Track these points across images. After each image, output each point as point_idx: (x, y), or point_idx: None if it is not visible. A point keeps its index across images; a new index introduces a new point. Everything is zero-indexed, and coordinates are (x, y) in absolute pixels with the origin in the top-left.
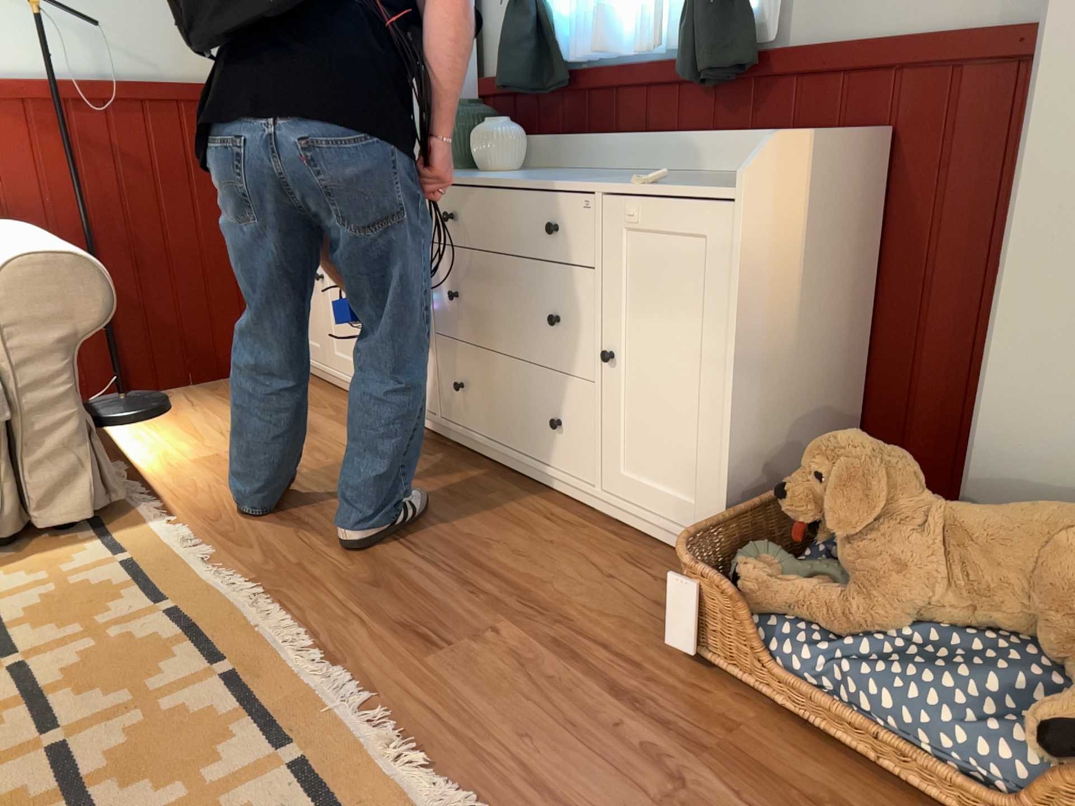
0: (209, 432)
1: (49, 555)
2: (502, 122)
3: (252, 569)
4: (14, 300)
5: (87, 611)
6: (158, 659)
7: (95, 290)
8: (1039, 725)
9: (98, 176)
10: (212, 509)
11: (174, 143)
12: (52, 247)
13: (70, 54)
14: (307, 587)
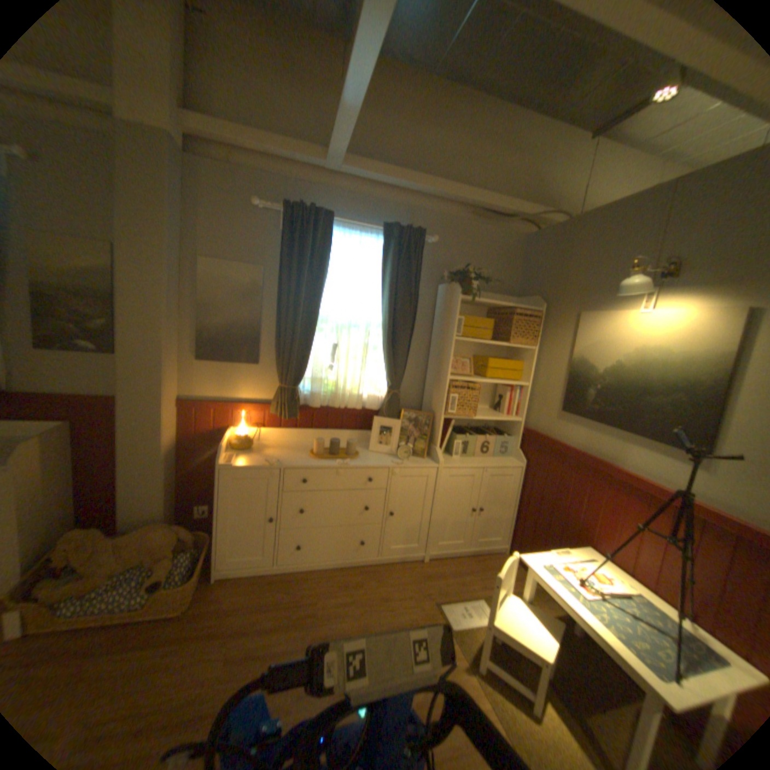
0: None
1: None
2: None
3: None
4: None
5: None
6: None
7: None
8: (144, 590)
9: None
10: None
11: None
12: None
13: None
14: None
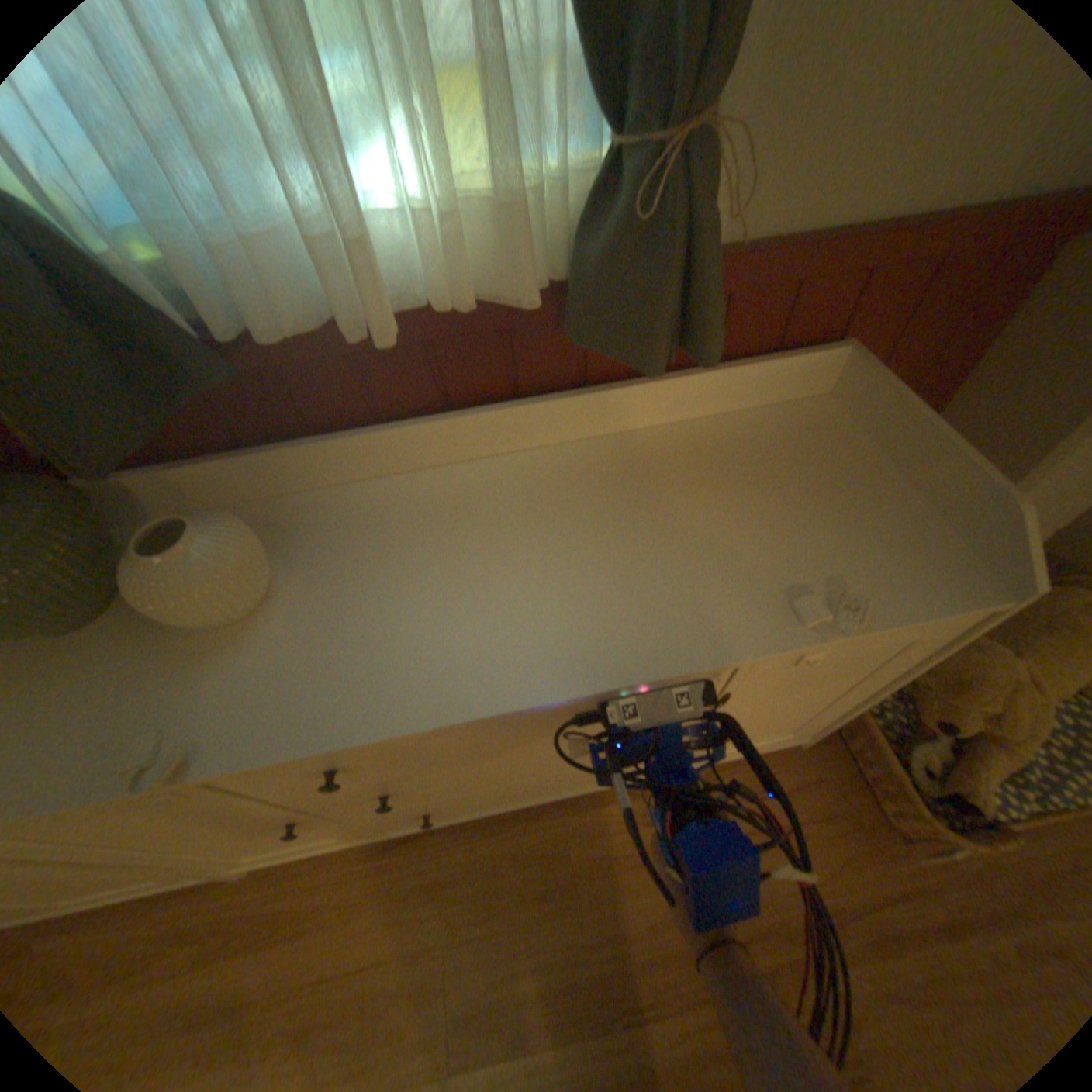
0: None
1: None
2: (185, 526)
3: None
4: None
5: None
6: None
7: None
8: None
9: None
10: None
11: None
12: None
13: None
14: None
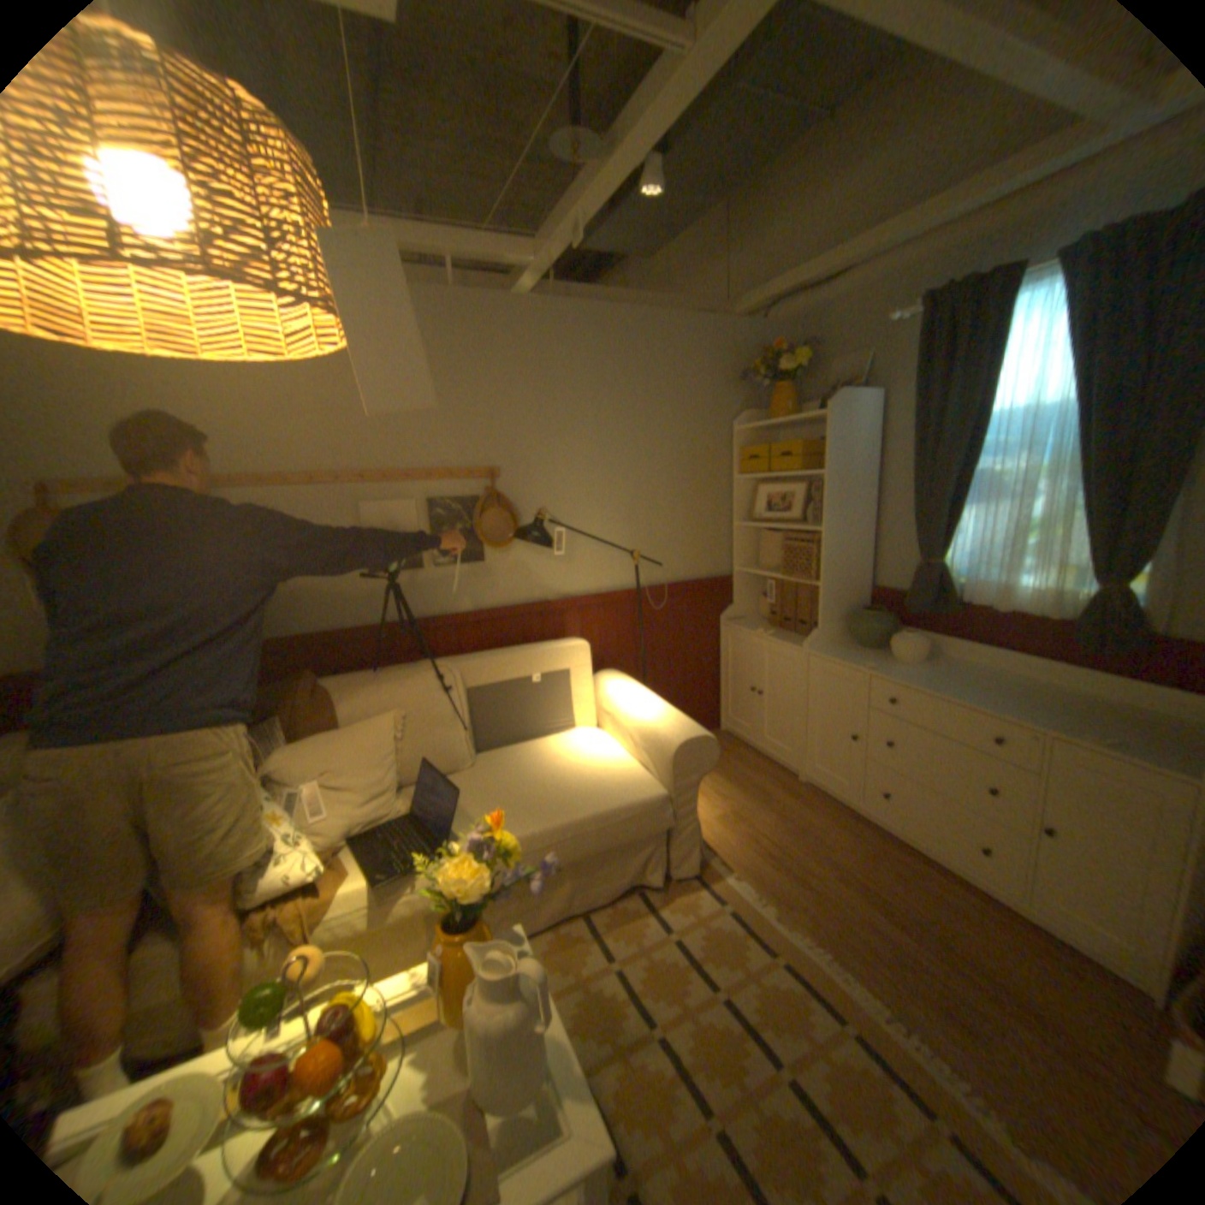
0: (708, 791)
1: (685, 901)
2: (916, 634)
3: (812, 934)
4: (681, 763)
5: (738, 959)
6: (807, 1015)
7: (713, 754)
8: None
9: (641, 634)
10: (753, 869)
11: (677, 612)
12: (691, 729)
13: (645, 579)
14: (858, 960)
